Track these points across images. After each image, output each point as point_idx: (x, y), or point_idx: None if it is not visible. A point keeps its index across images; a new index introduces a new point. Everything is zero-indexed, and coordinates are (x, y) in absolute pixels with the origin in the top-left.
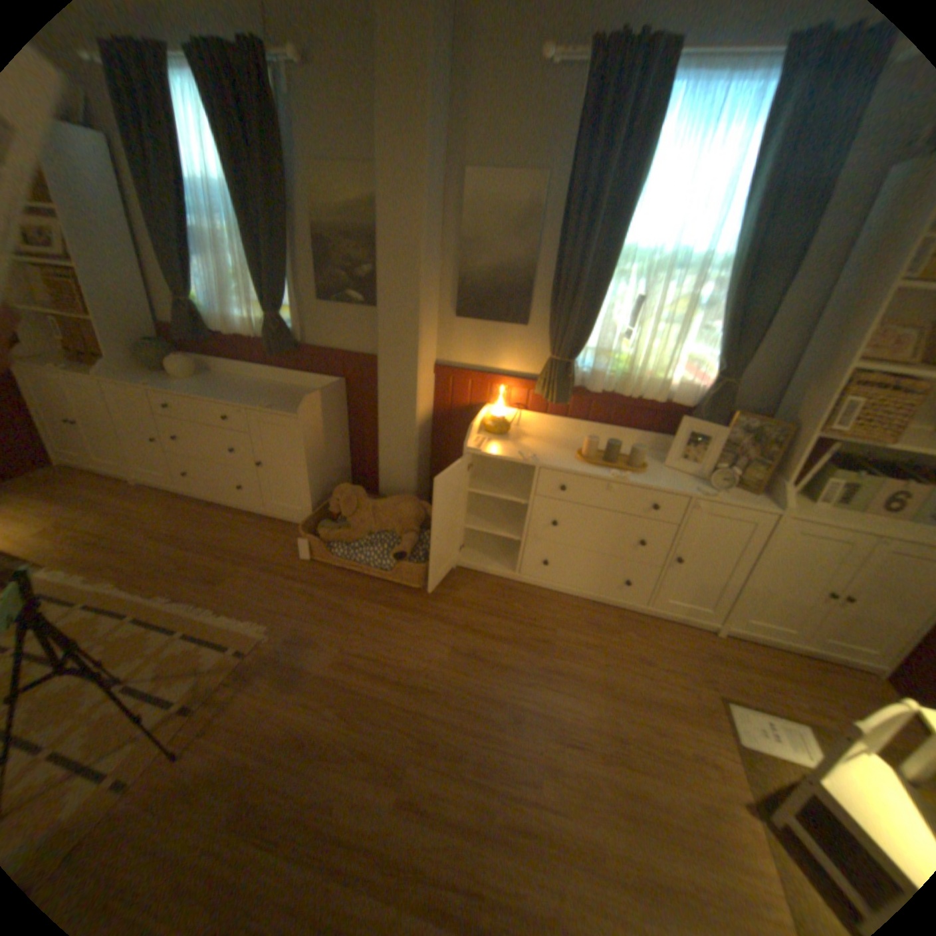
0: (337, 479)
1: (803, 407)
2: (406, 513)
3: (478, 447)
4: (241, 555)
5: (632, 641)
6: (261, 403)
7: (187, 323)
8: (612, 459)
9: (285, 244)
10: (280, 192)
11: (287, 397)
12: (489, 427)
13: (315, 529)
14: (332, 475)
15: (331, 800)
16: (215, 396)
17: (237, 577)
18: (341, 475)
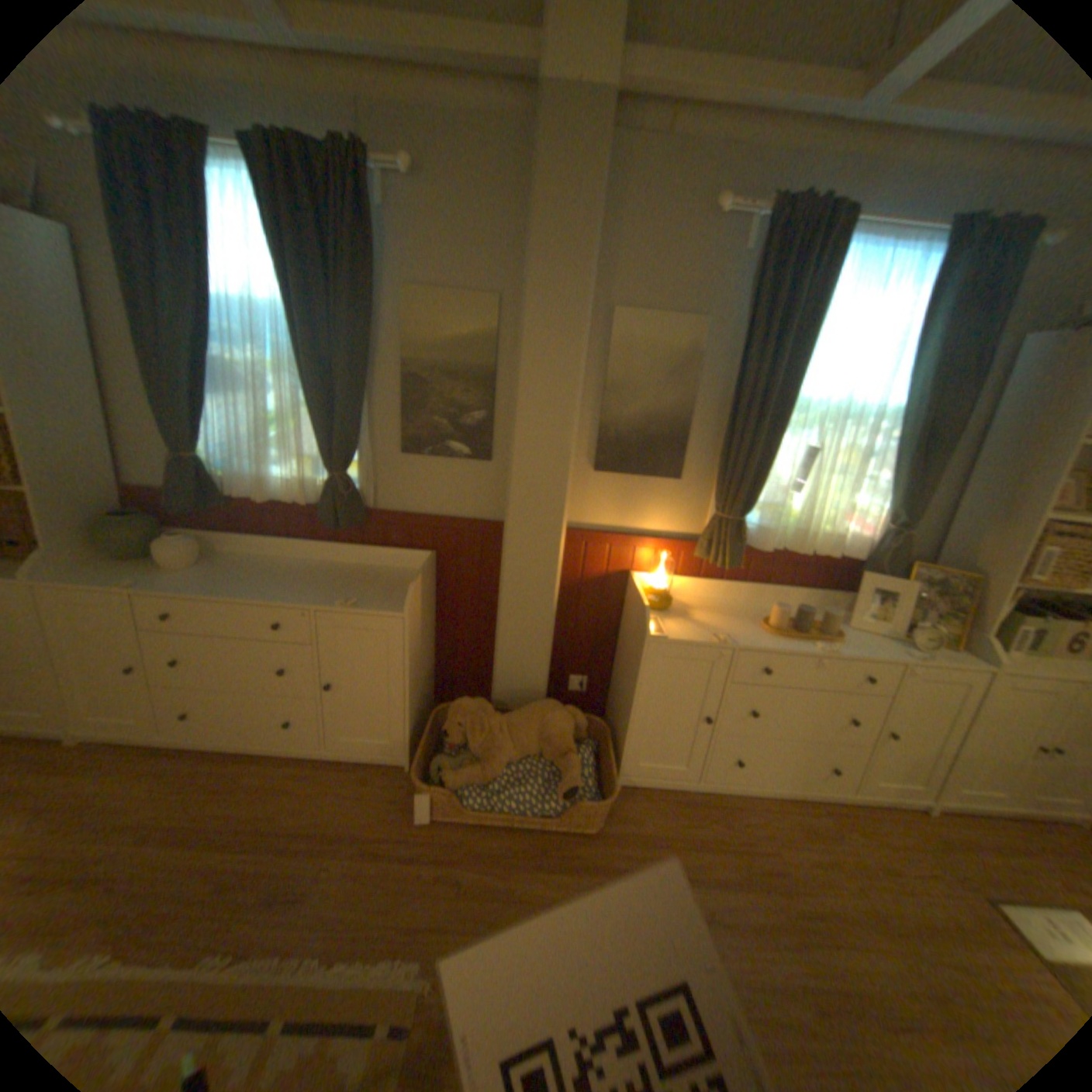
0: (425, 686)
1: (981, 555)
2: (556, 726)
3: (657, 630)
4: (316, 837)
5: (859, 844)
6: (334, 598)
7: (191, 487)
8: (806, 628)
9: (365, 384)
10: (366, 320)
11: (362, 584)
12: (652, 601)
13: (428, 772)
14: (423, 683)
15: None
16: (256, 593)
17: (328, 879)
18: (428, 680)
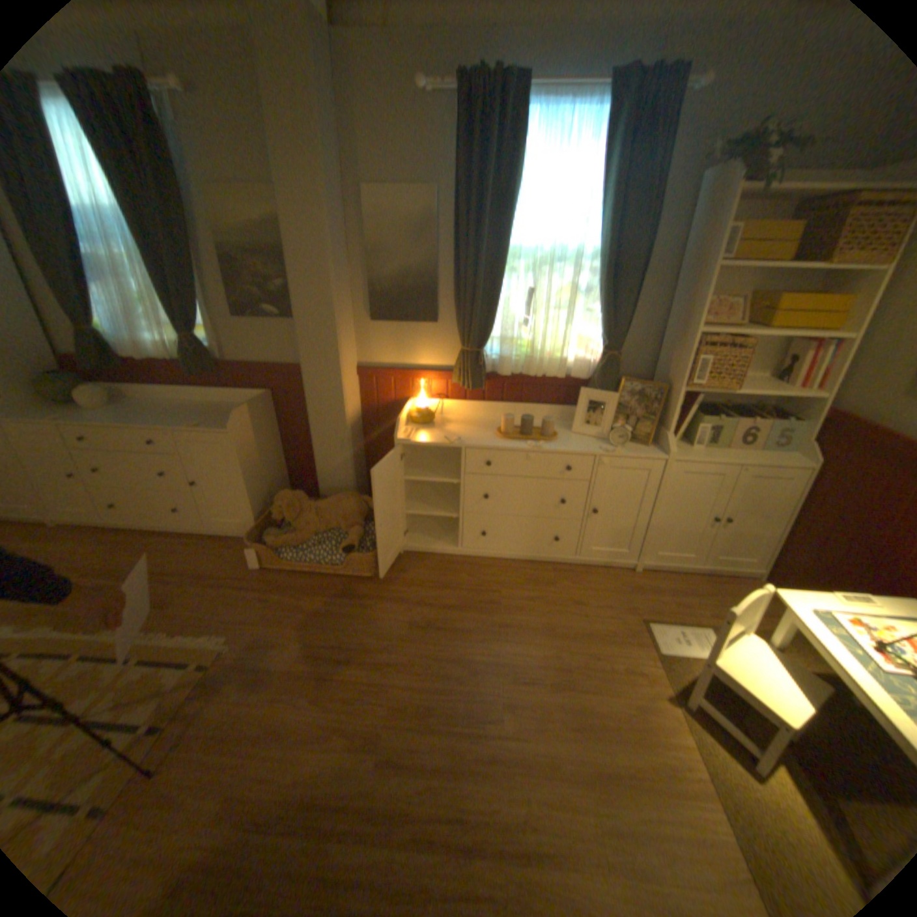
0: (276, 488)
1: (671, 368)
2: (348, 508)
3: (408, 437)
4: (187, 576)
5: (566, 588)
6: (187, 423)
7: (93, 352)
8: (527, 432)
9: (191, 266)
10: (179, 216)
11: (213, 415)
12: (415, 418)
13: (261, 539)
14: (271, 485)
15: (315, 776)
16: (136, 422)
17: (187, 598)
18: (280, 484)
